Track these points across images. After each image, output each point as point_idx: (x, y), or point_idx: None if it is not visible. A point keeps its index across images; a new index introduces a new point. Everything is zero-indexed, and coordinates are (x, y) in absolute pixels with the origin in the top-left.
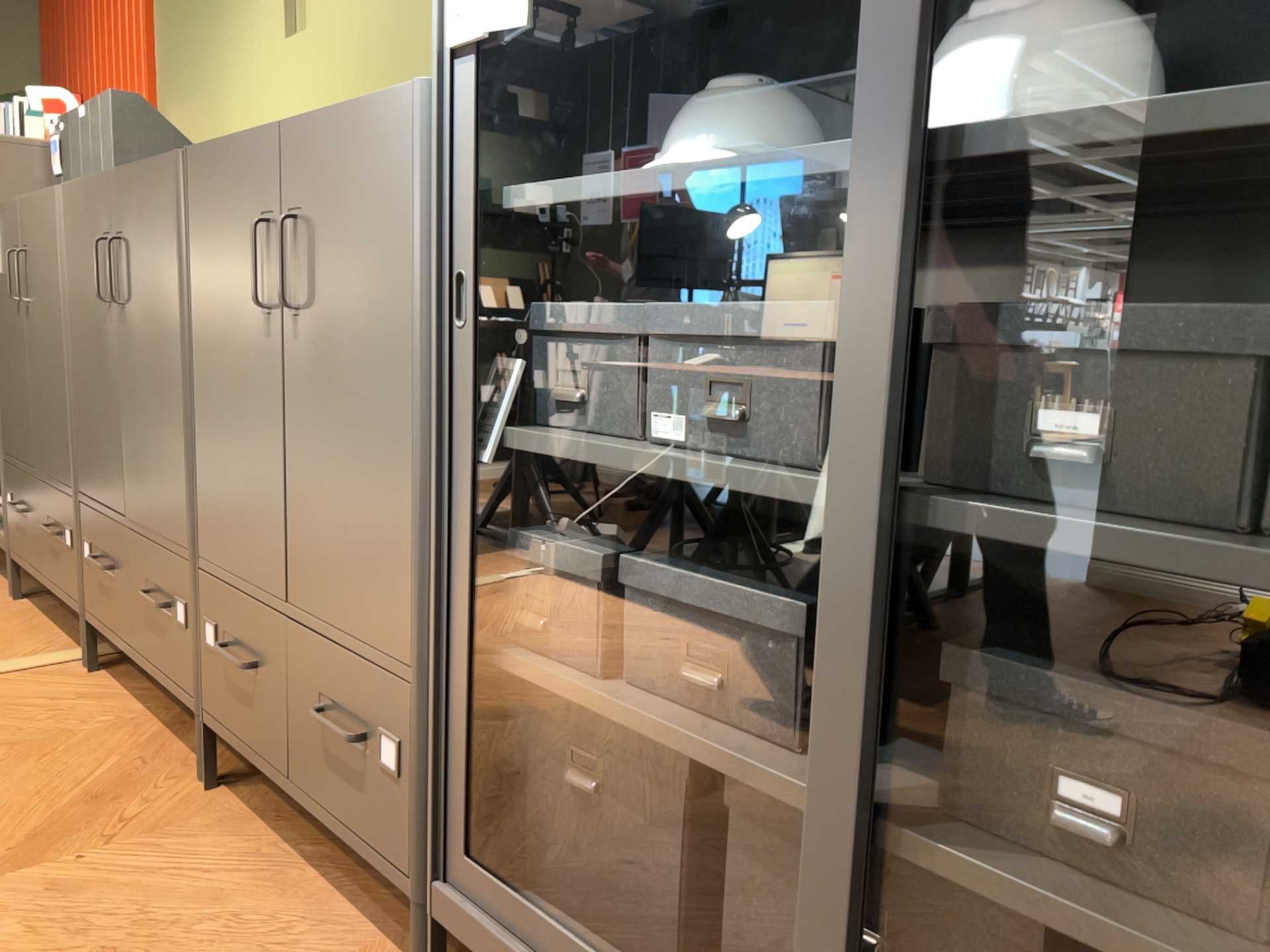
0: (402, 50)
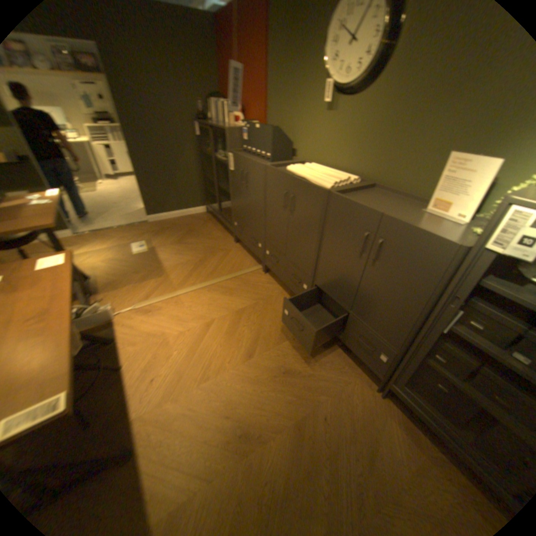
0: (380, 135)
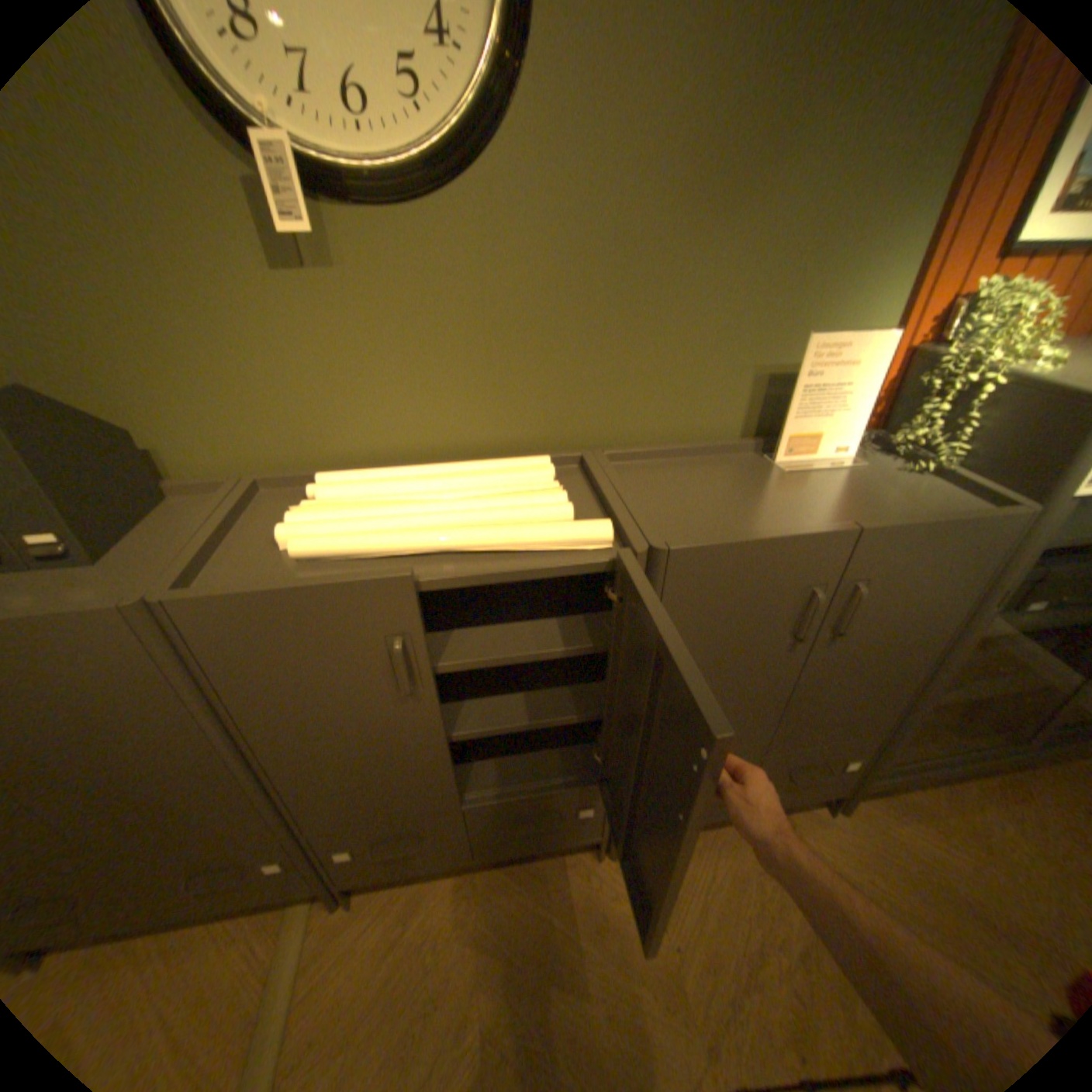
0: (561, 324)
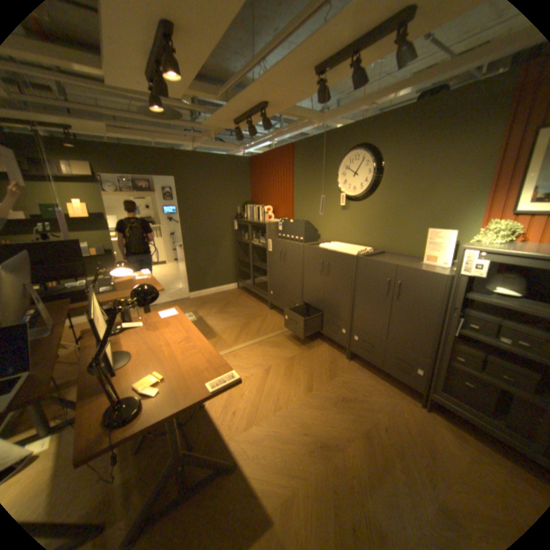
0: (382, 222)
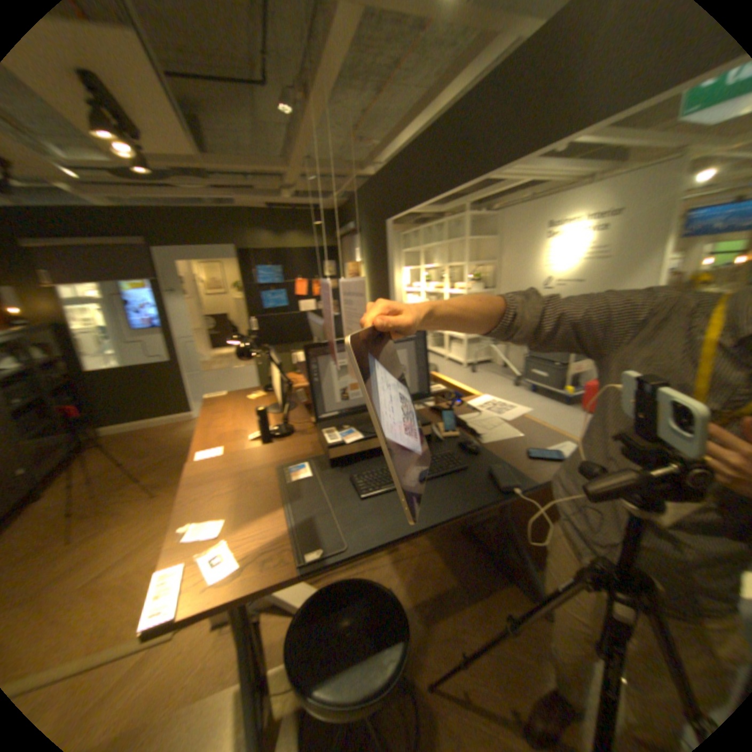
0: None
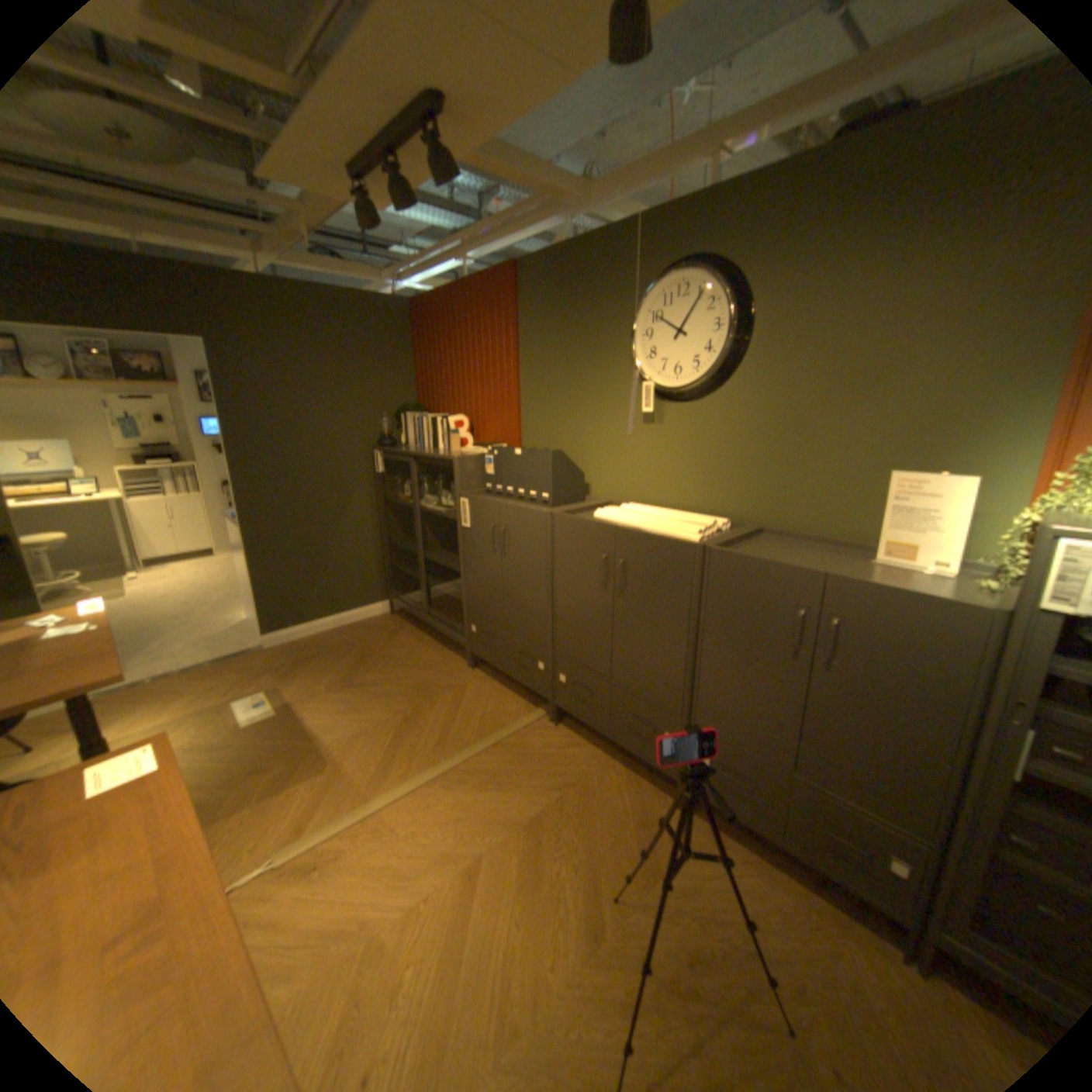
0: (753, 455)
